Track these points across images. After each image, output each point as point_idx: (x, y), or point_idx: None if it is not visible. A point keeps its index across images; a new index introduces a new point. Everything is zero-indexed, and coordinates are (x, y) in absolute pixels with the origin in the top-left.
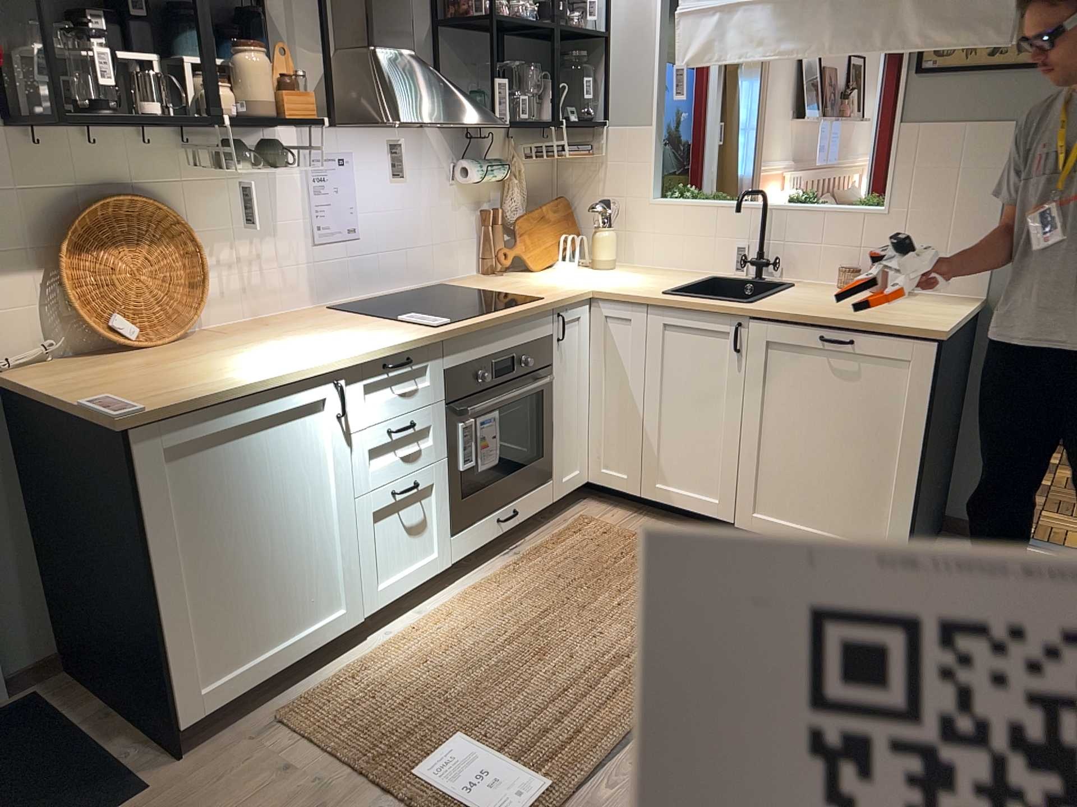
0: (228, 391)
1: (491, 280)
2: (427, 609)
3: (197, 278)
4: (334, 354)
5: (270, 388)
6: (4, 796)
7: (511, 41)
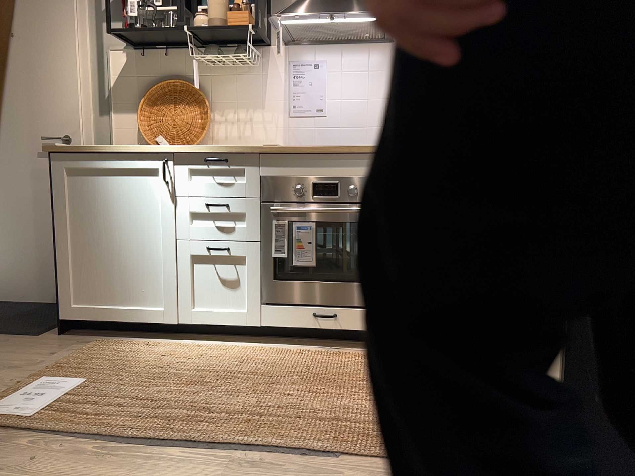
0: (97, 147)
1: None
2: (229, 345)
3: (205, 124)
4: (177, 146)
5: (122, 152)
6: (32, 319)
7: None
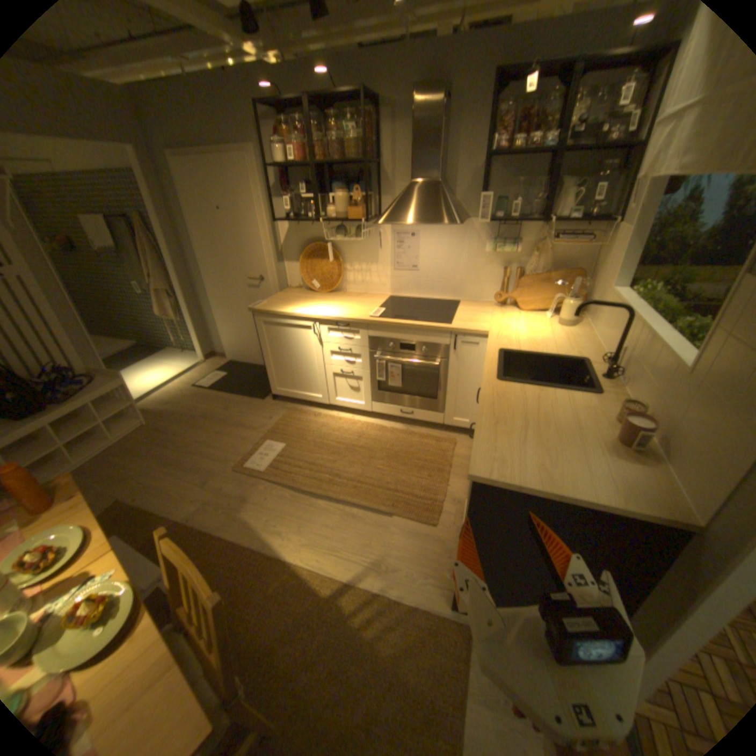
0: (276, 312)
1: (486, 307)
2: (355, 418)
3: (340, 273)
4: (319, 313)
5: (289, 316)
6: (259, 383)
7: (568, 155)
